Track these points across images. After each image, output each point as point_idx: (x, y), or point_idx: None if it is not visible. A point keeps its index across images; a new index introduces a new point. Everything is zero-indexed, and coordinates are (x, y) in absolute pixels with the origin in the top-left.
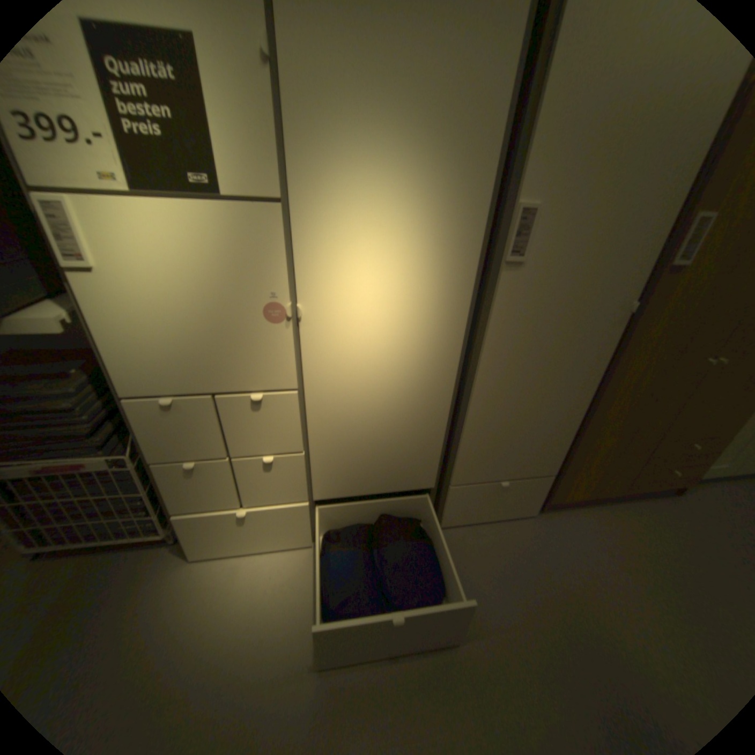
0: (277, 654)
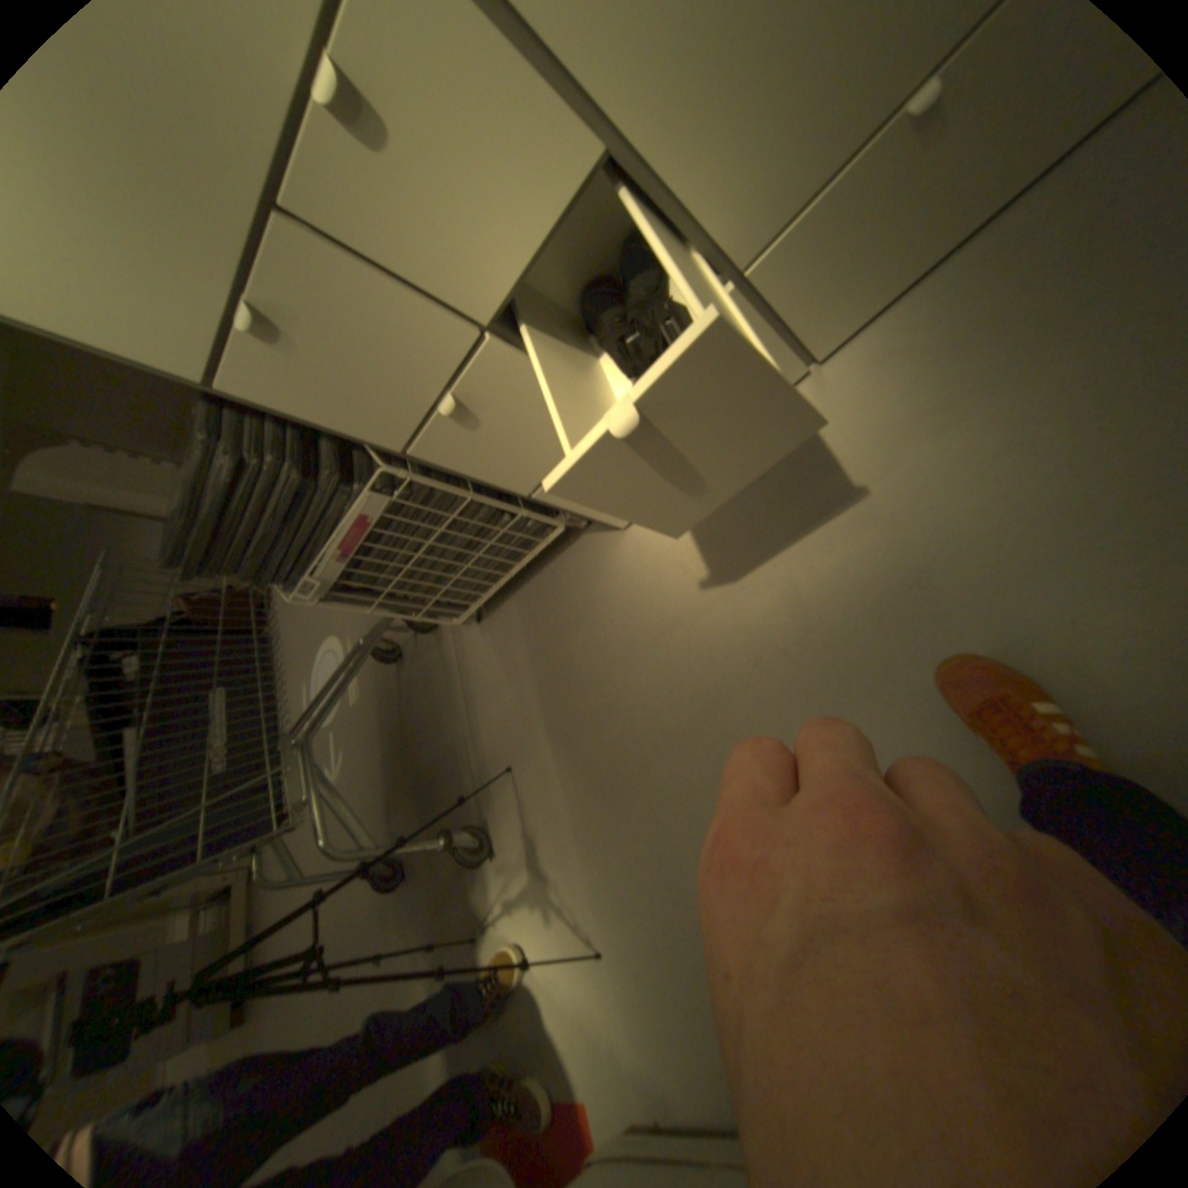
0: (864, 573)
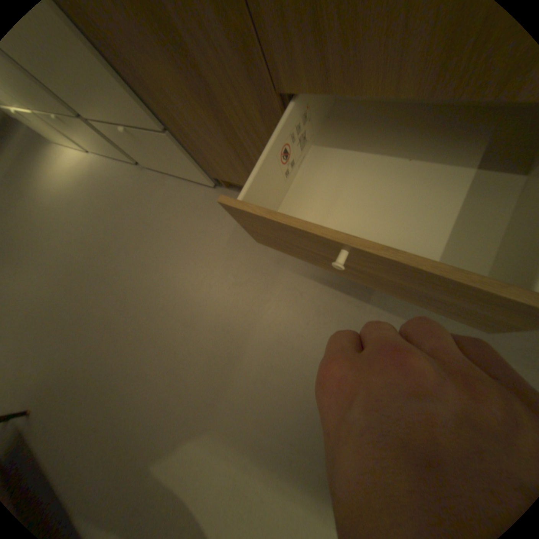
0: (47, 199)
